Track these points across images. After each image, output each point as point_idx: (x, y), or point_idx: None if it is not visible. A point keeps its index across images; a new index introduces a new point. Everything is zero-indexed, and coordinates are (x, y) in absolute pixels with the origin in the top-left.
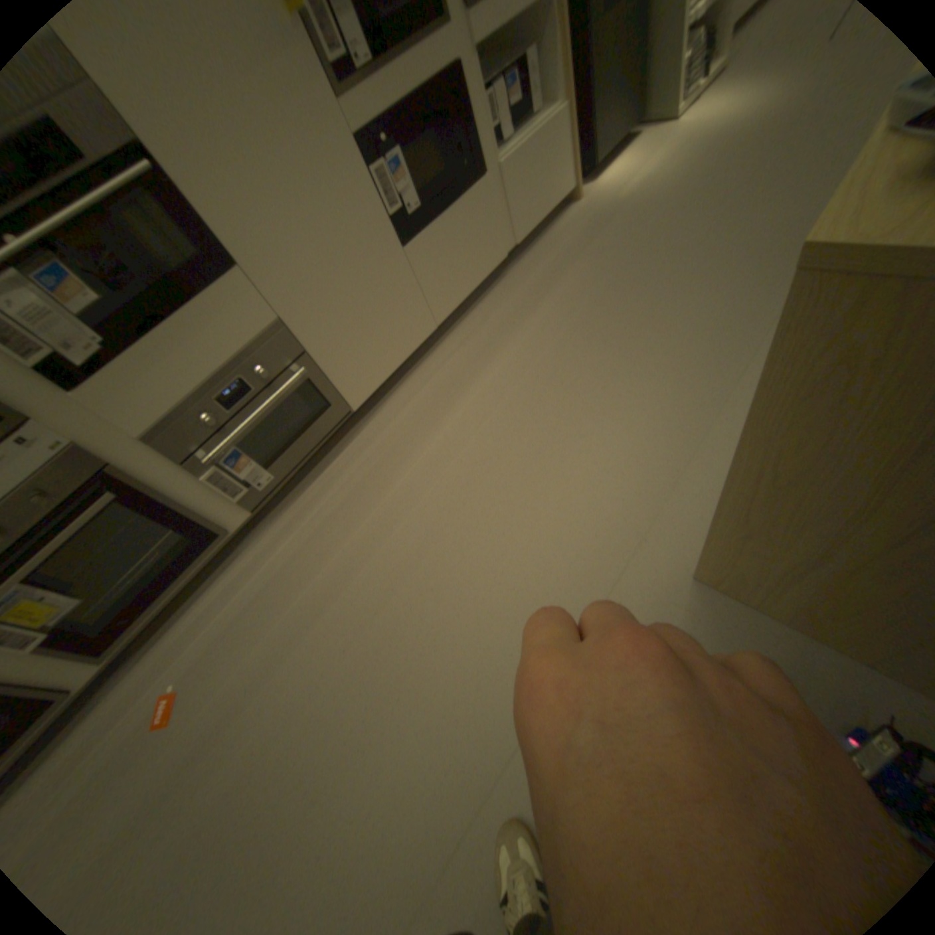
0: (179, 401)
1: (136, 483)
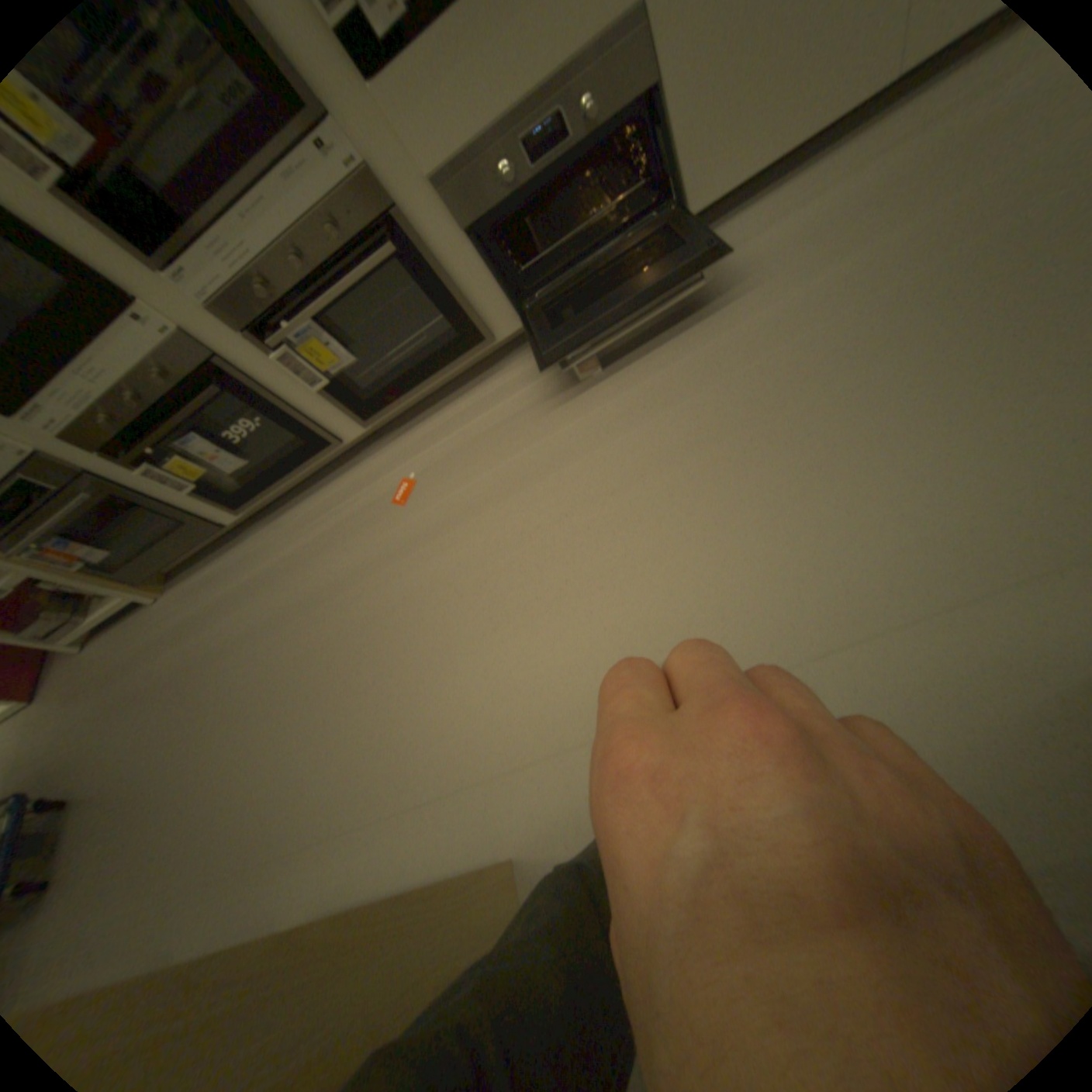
0: (479, 131)
1: (418, 241)
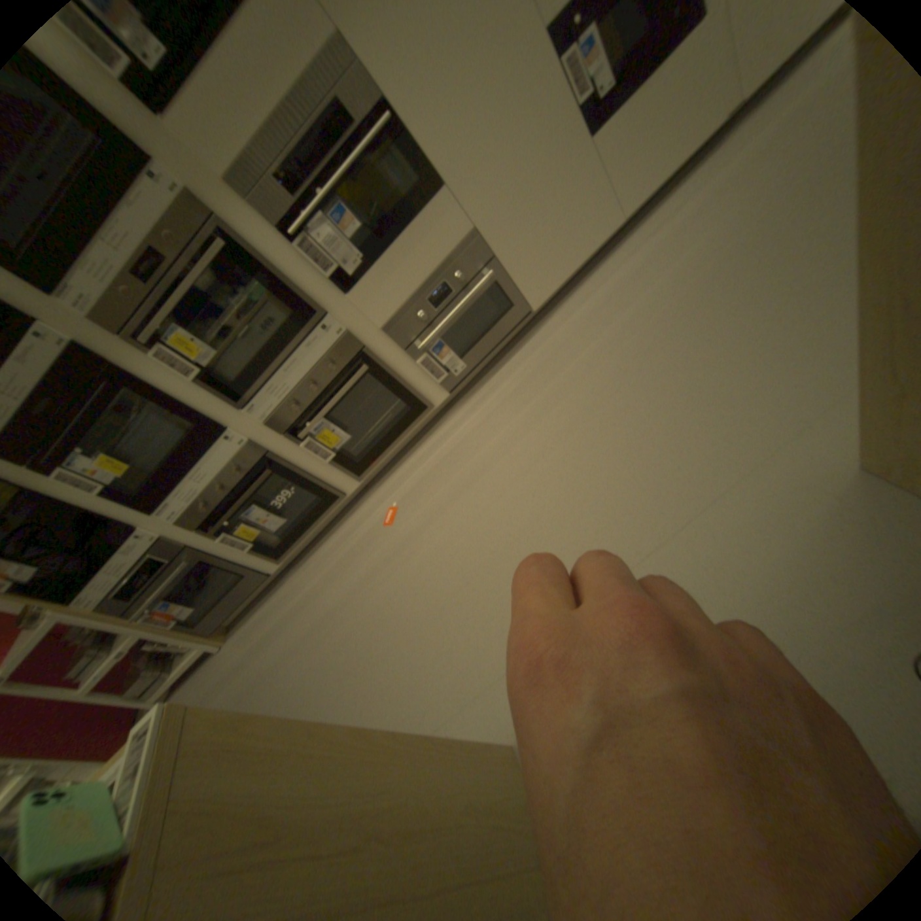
0: (406, 300)
1: (380, 360)
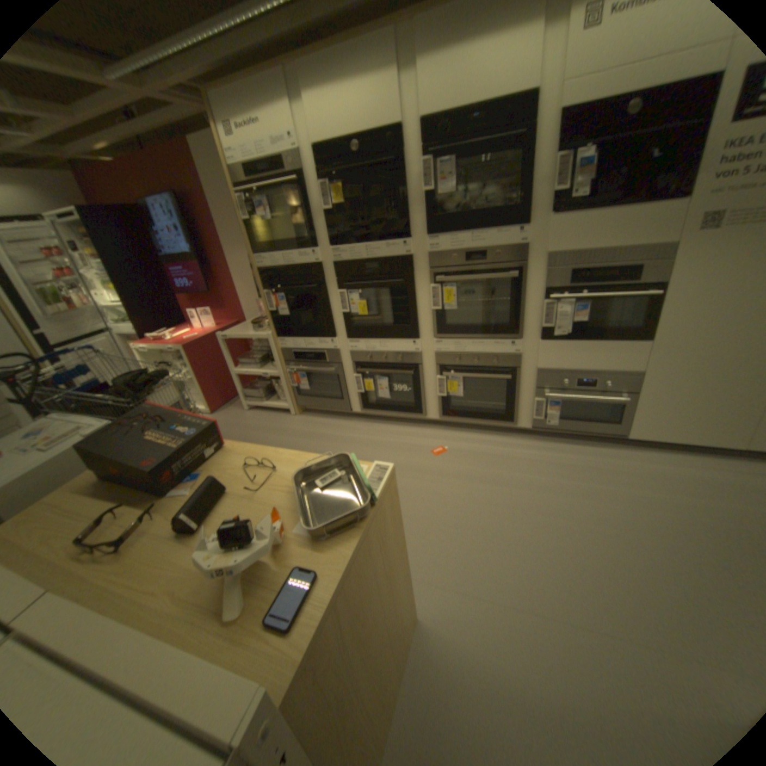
0: (565, 368)
1: (518, 379)
